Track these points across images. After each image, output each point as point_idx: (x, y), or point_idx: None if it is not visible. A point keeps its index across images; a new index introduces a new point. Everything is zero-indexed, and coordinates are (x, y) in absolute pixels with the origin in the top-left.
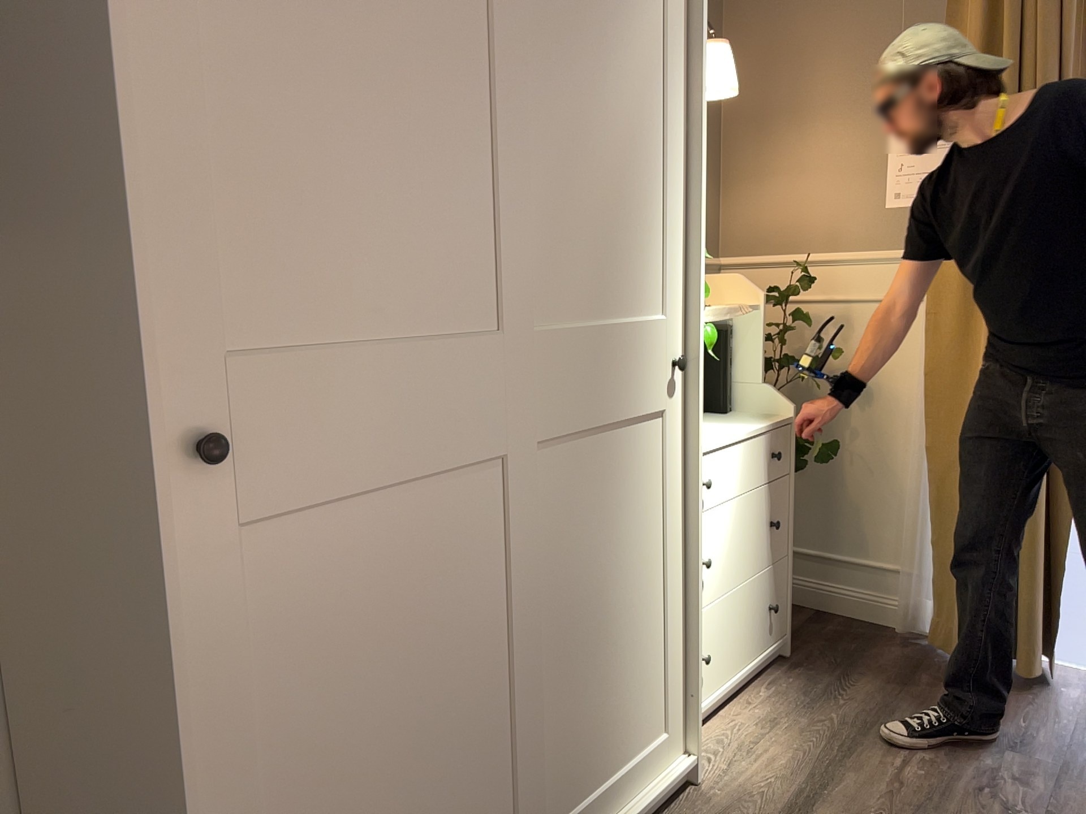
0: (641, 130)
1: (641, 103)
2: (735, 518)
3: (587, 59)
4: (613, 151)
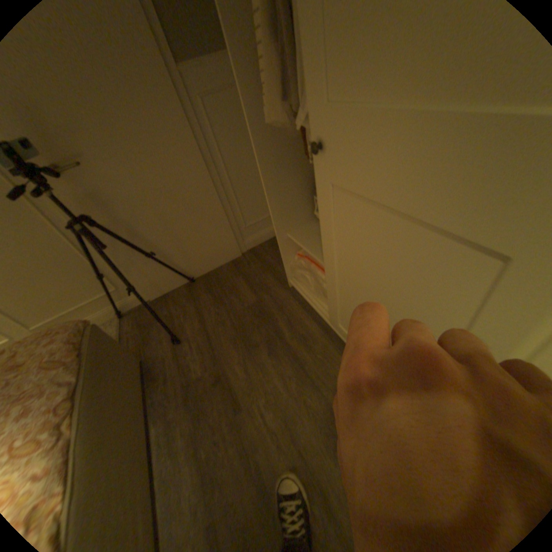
0: None
1: None
2: None
3: None
4: None
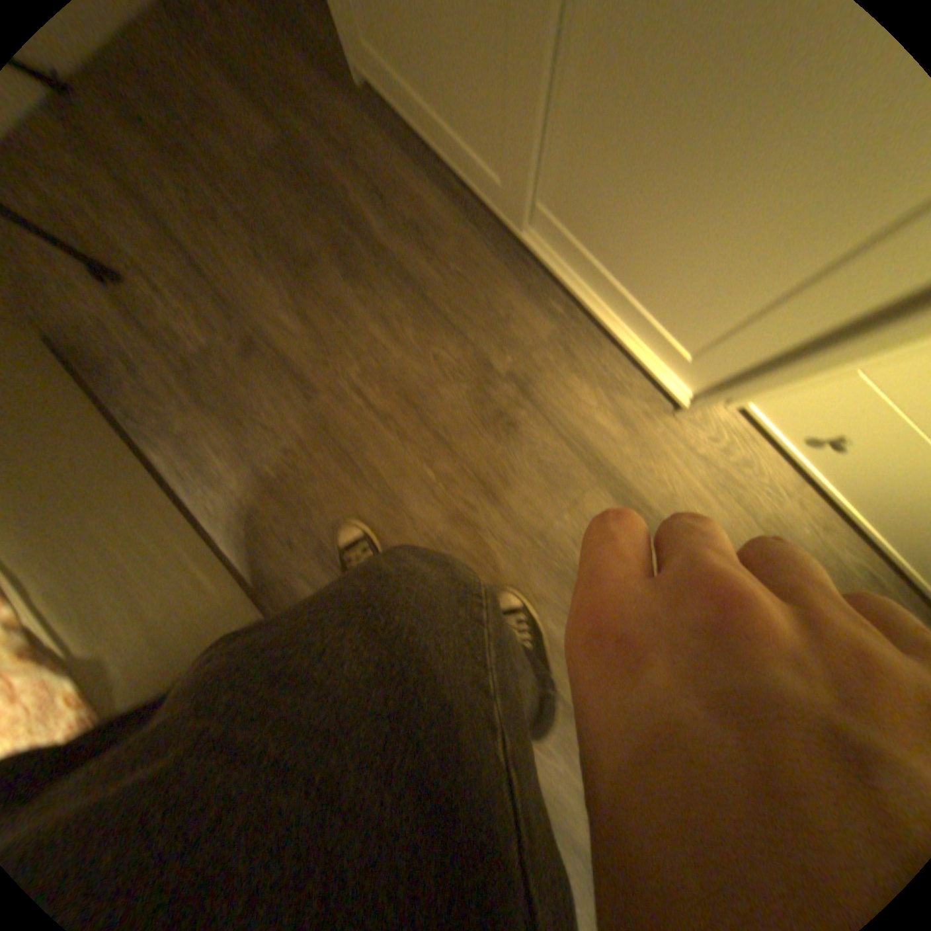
0: None
1: None
2: None
3: None
4: None
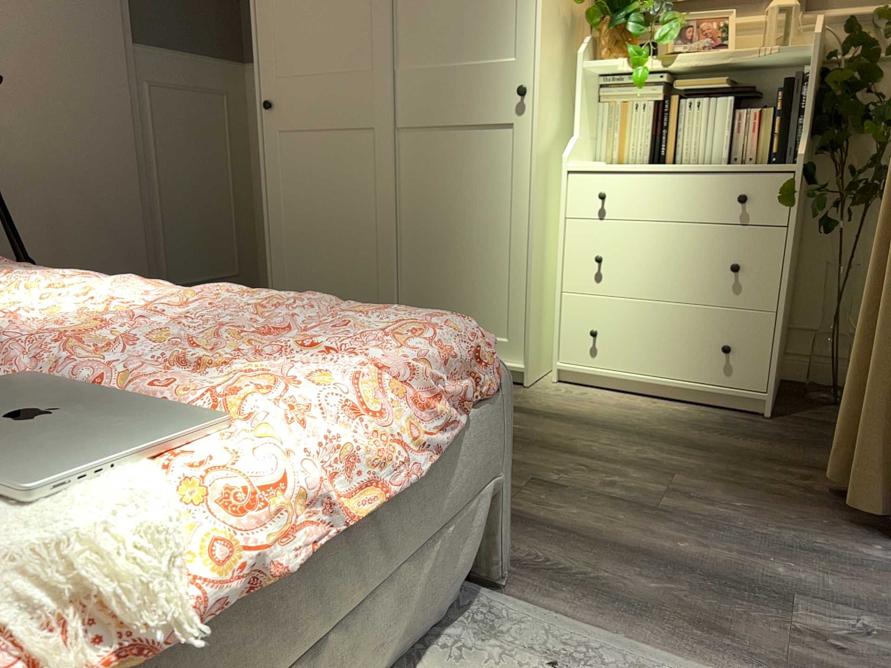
0: None
1: None
2: (659, 239)
3: None
4: None
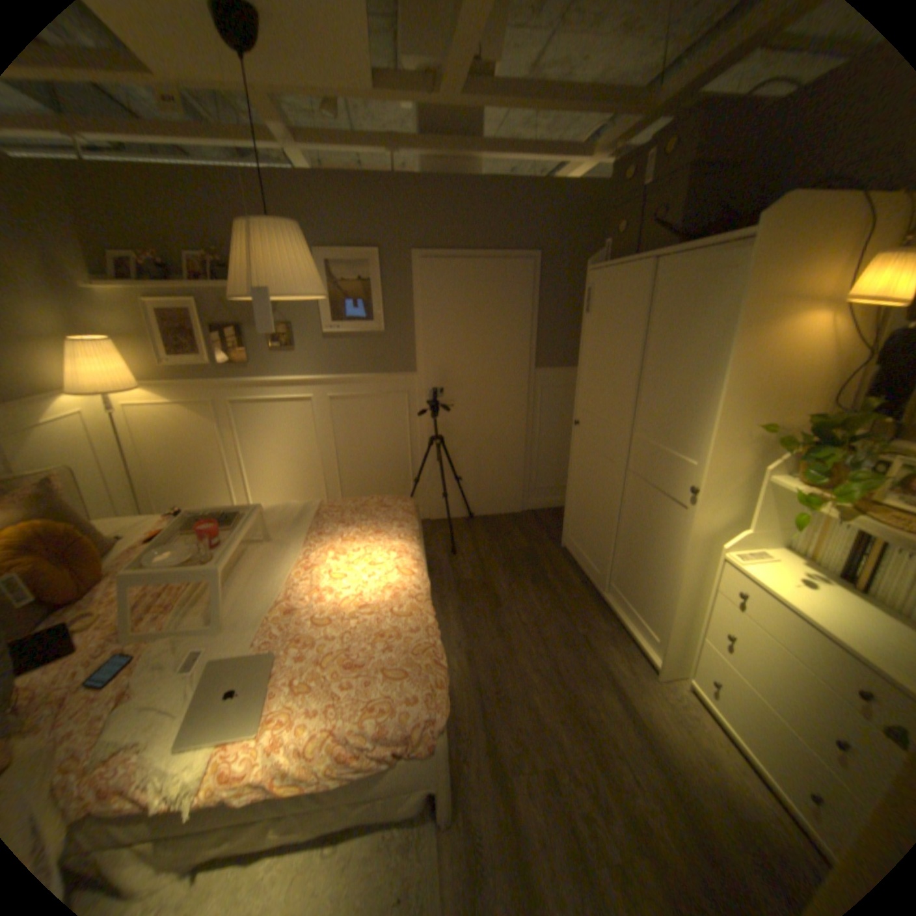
0: (700, 372)
1: (702, 359)
2: (781, 660)
3: (675, 344)
4: (681, 381)
